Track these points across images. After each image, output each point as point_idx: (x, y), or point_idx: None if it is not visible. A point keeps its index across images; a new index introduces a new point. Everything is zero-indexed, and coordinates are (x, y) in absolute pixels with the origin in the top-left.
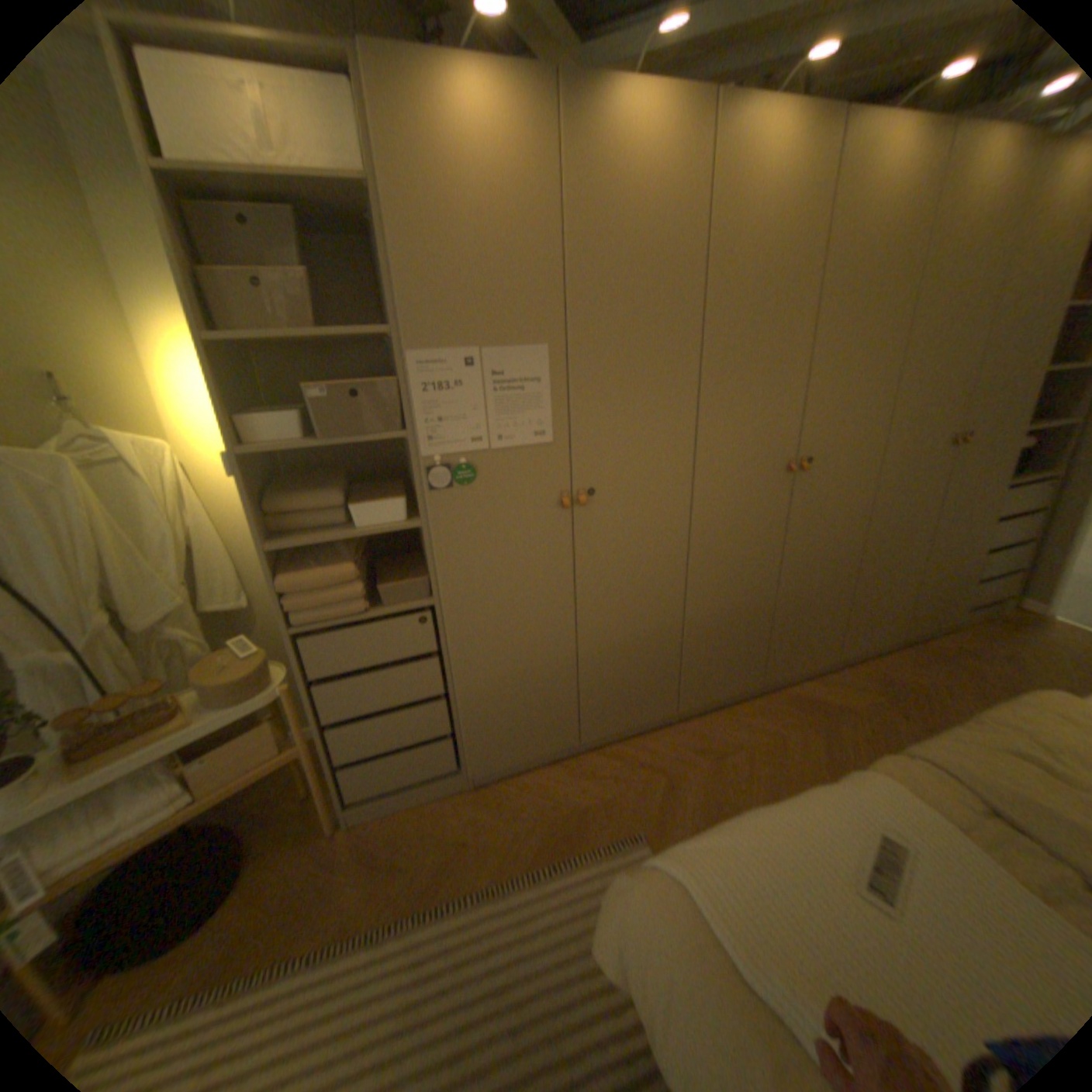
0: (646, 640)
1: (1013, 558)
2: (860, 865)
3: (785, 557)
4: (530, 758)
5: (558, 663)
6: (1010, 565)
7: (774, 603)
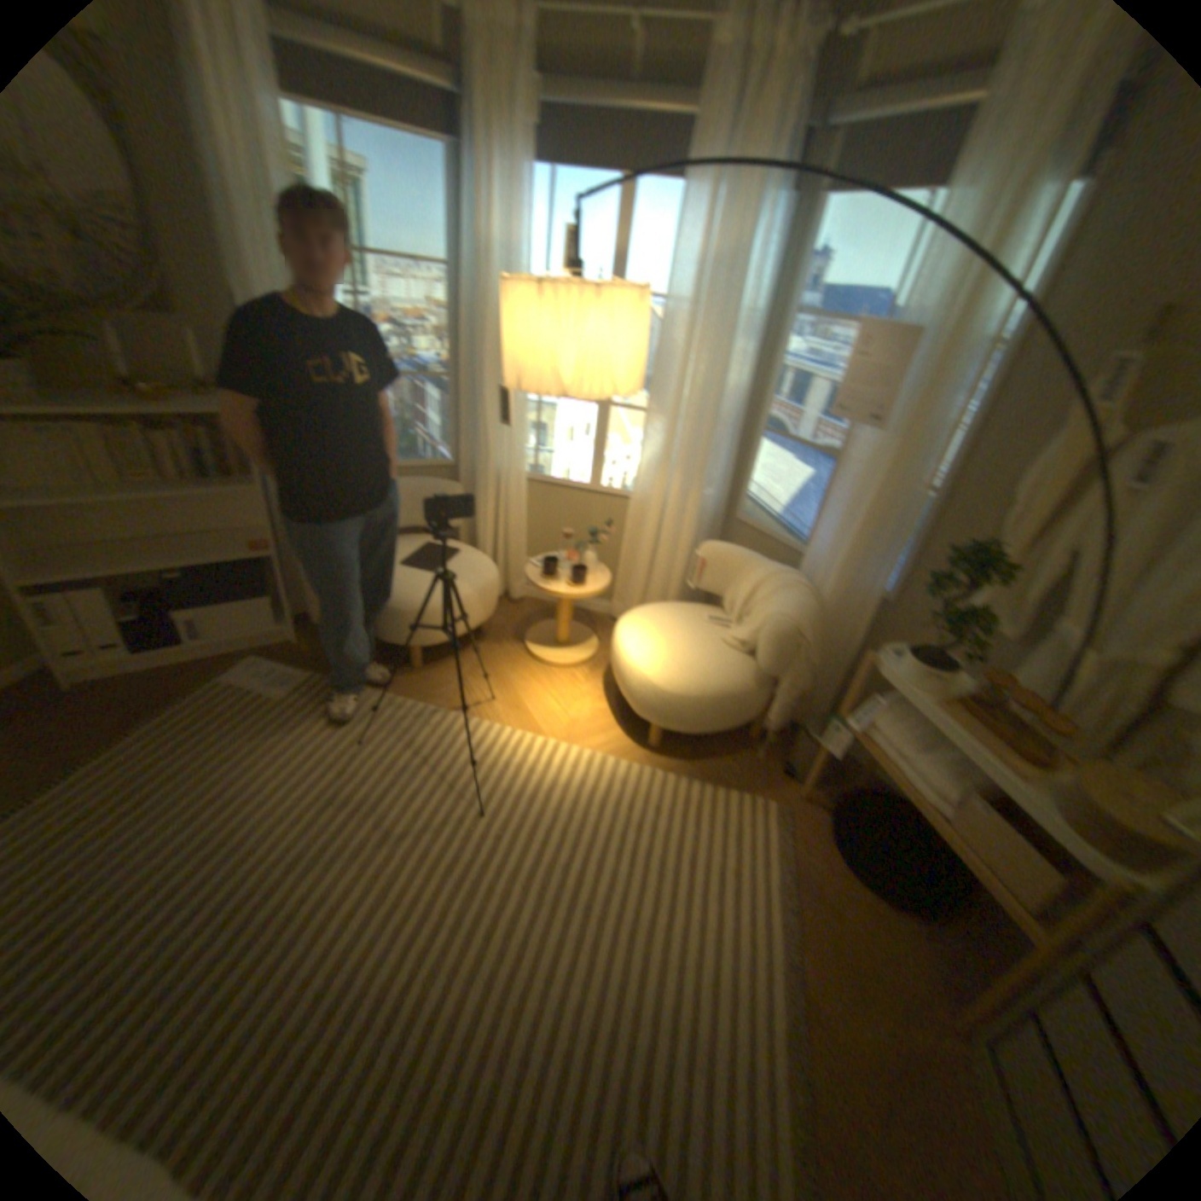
0: None
1: None
2: None
3: None
4: None
5: None
6: None
7: None
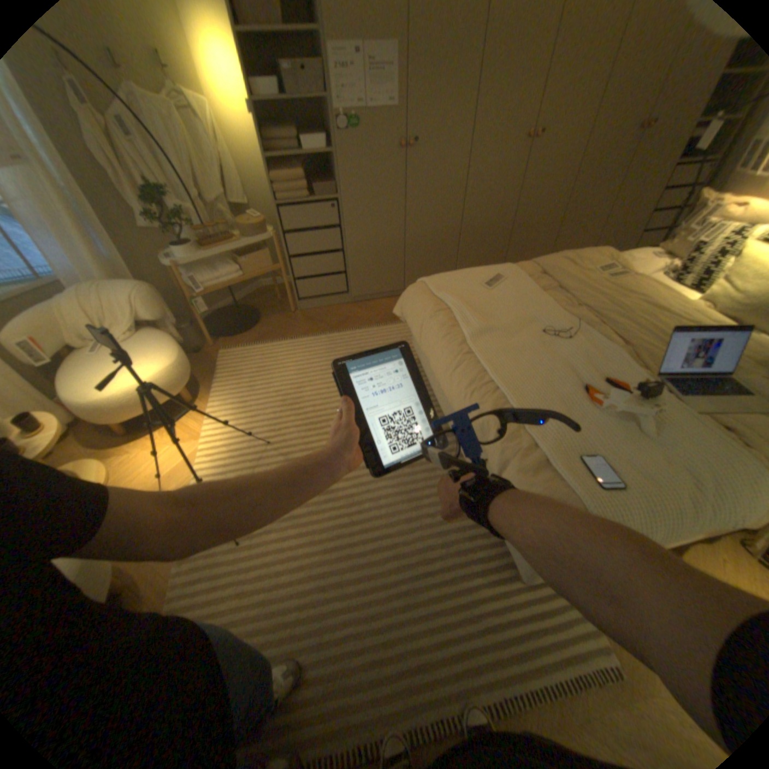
0: (439, 236)
1: (669, 216)
2: (484, 280)
3: (520, 196)
4: (379, 292)
5: (394, 241)
6: (666, 222)
7: (511, 225)
